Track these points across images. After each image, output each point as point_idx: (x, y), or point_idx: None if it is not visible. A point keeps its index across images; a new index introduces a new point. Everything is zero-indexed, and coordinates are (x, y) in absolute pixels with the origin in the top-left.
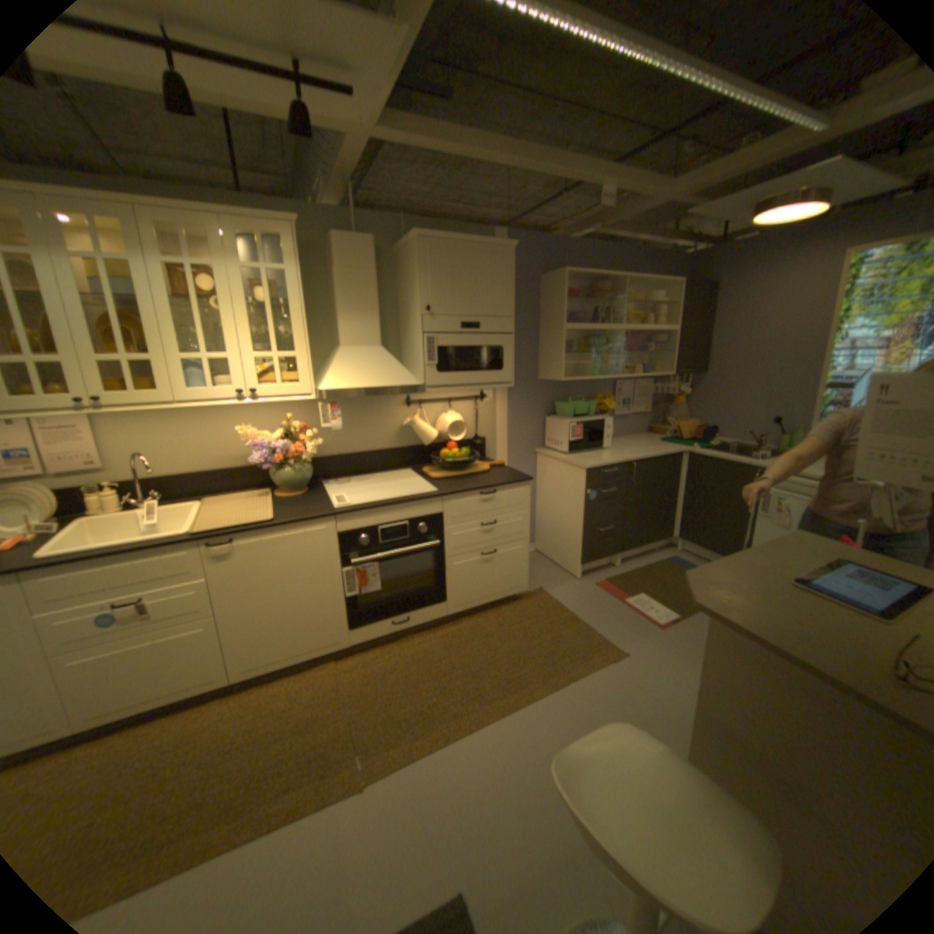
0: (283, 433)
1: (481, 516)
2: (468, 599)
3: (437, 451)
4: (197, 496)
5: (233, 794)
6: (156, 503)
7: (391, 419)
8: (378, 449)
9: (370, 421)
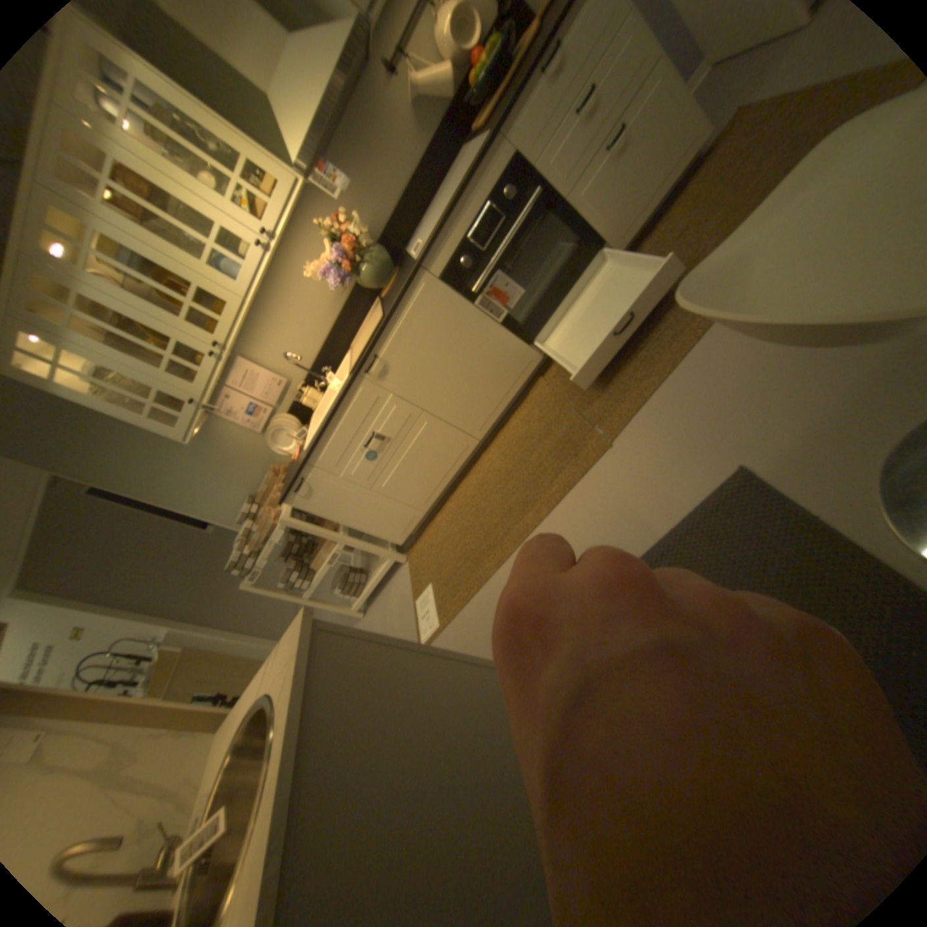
0: (331, 241)
1: (567, 99)
2: (631, 215)
3: (466, 84)
4: (348, 347)
5: (524, 494)
6: (332, 373)
7: (395, 113)
8: (417, 163)
9: (381, 141)
